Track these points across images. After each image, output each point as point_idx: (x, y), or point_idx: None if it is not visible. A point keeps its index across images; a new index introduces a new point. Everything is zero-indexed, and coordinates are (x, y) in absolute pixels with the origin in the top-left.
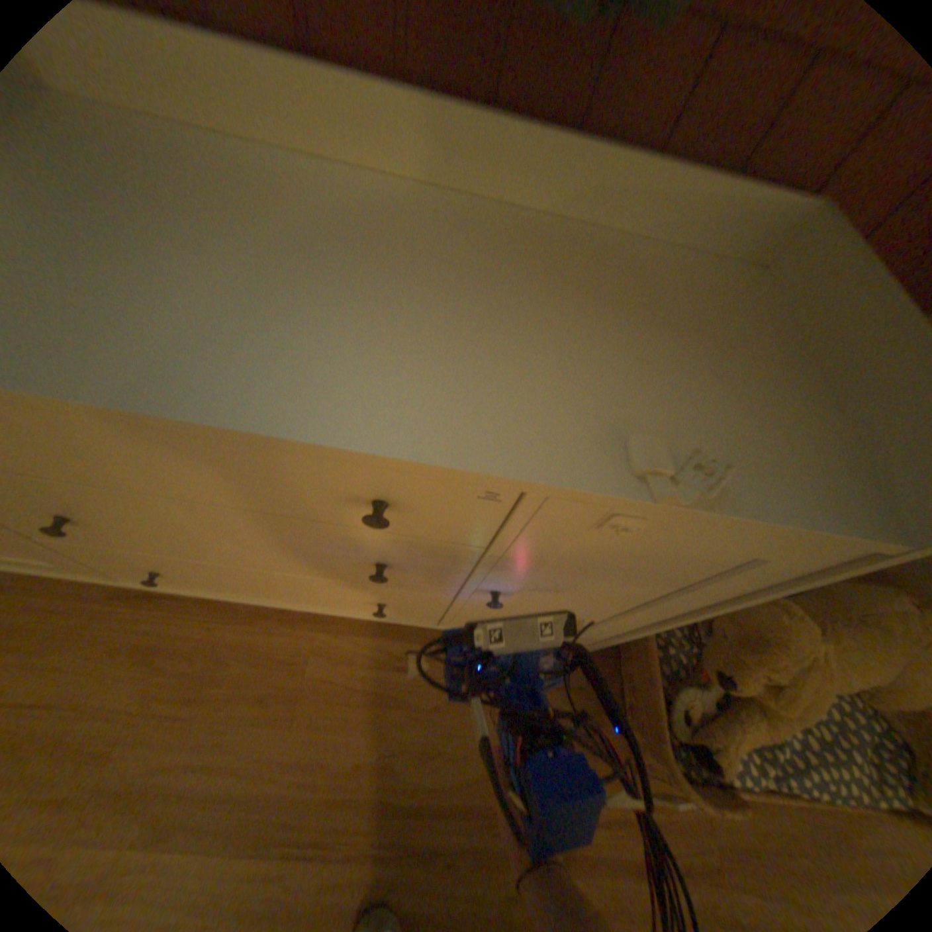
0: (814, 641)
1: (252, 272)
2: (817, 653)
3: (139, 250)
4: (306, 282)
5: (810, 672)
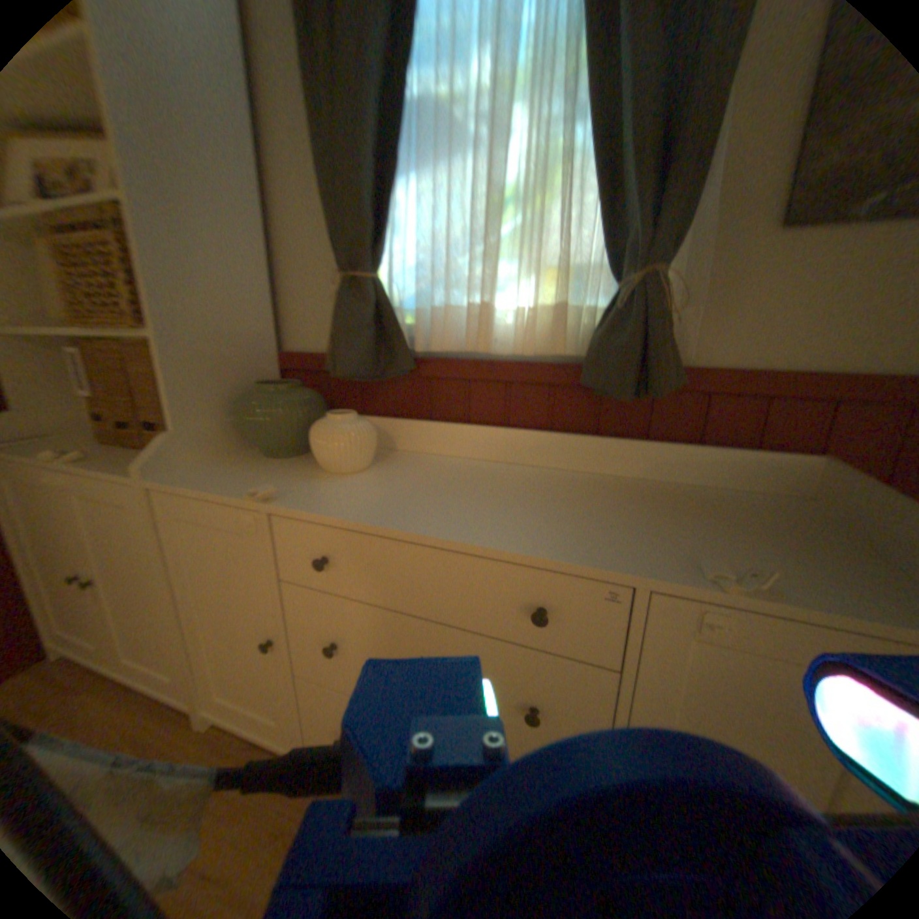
0: None
1: (482, 500)
2: None
3: (435, 494)
4: (506, 503)
5: None
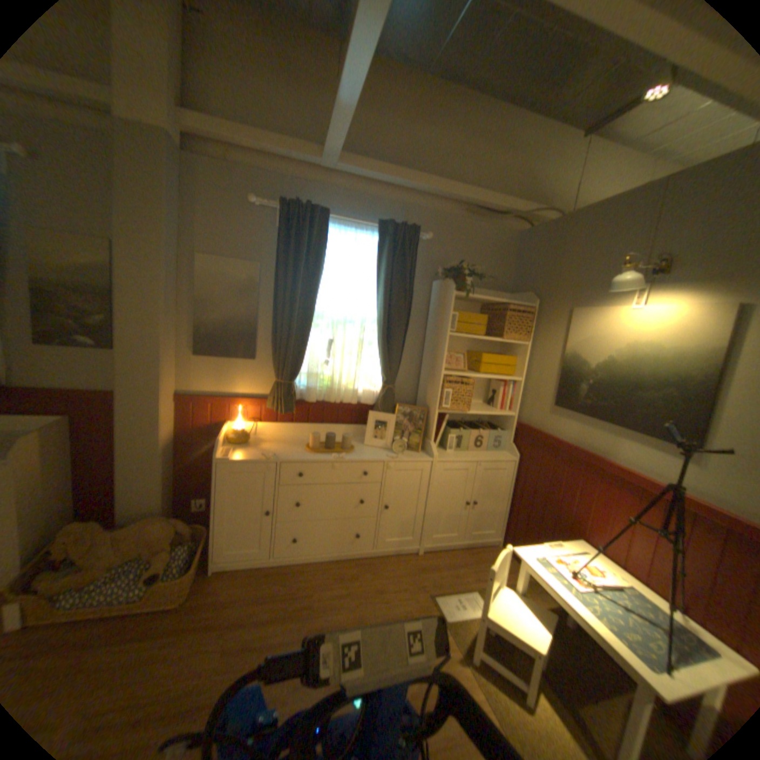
0: (91, 530)
1: None
2: (102, 538)
3: None
4: None
5: (97, 546)
